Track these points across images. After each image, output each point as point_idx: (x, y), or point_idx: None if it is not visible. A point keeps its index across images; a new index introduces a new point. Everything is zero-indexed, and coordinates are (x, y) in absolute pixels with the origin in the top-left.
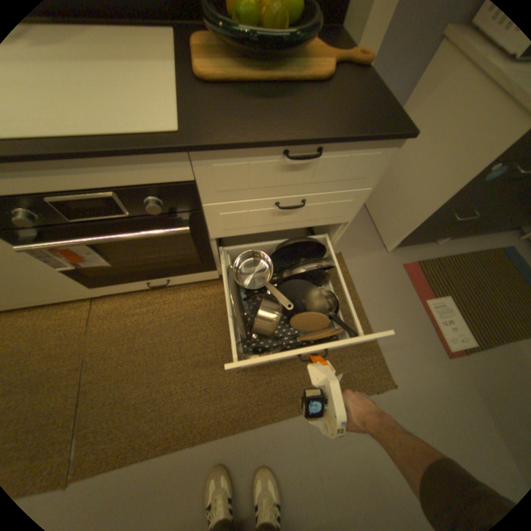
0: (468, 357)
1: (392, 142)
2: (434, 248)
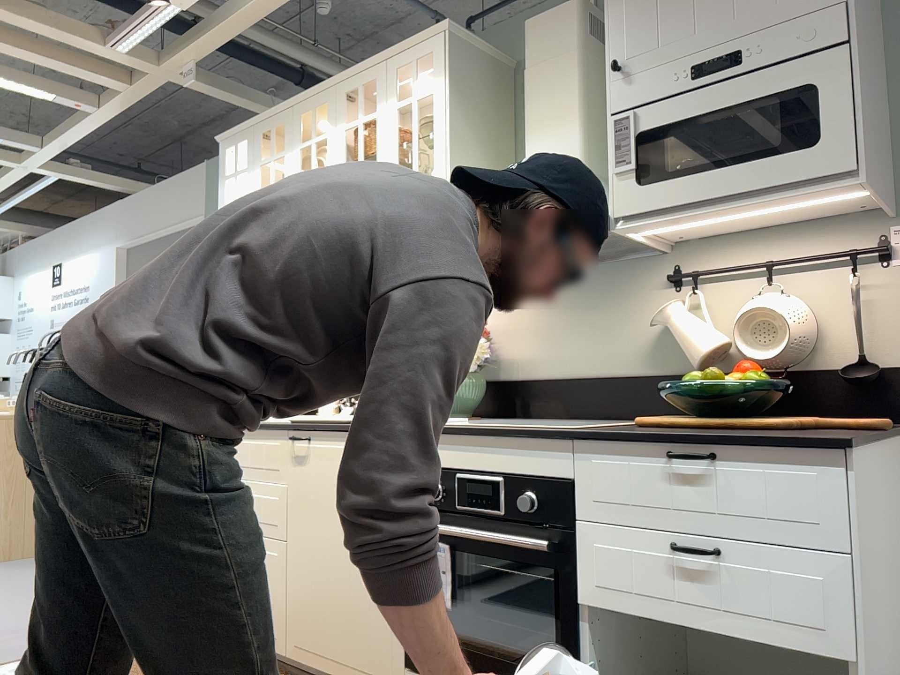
0: None
1: (828, 458)
2: None
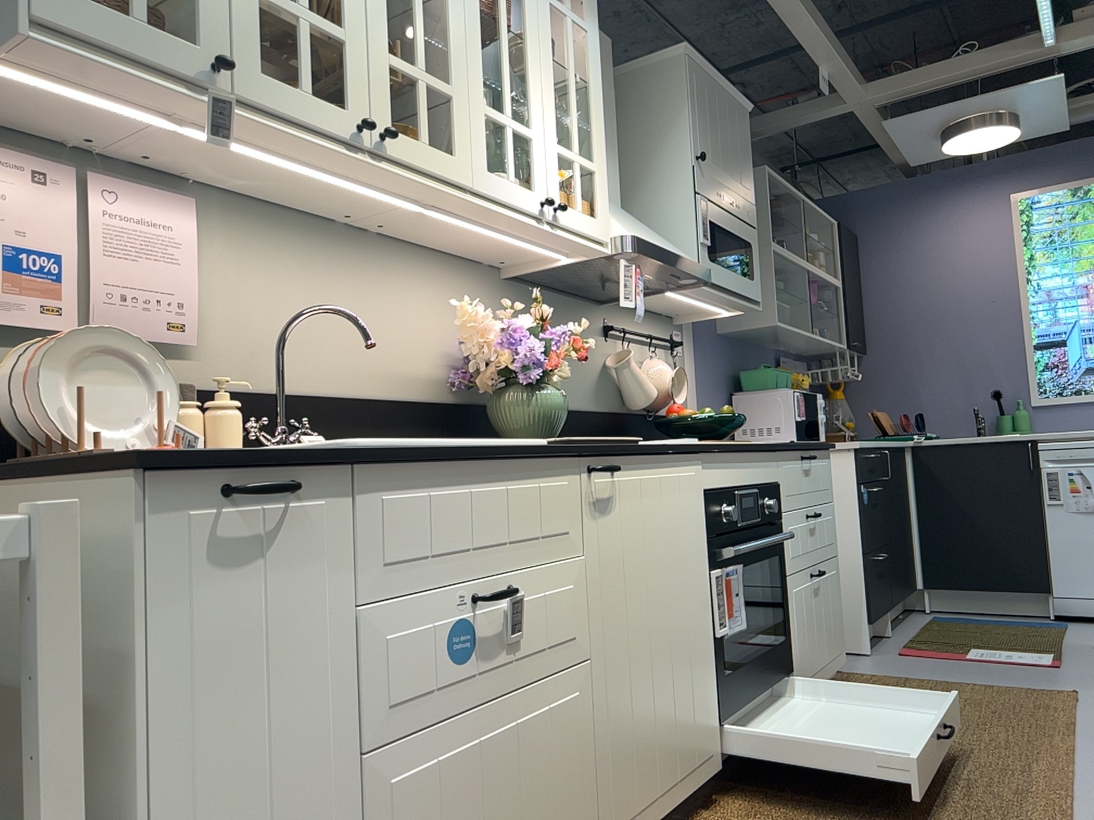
0: (1063, 660)
1: (829, 455)
2: (894, 639)
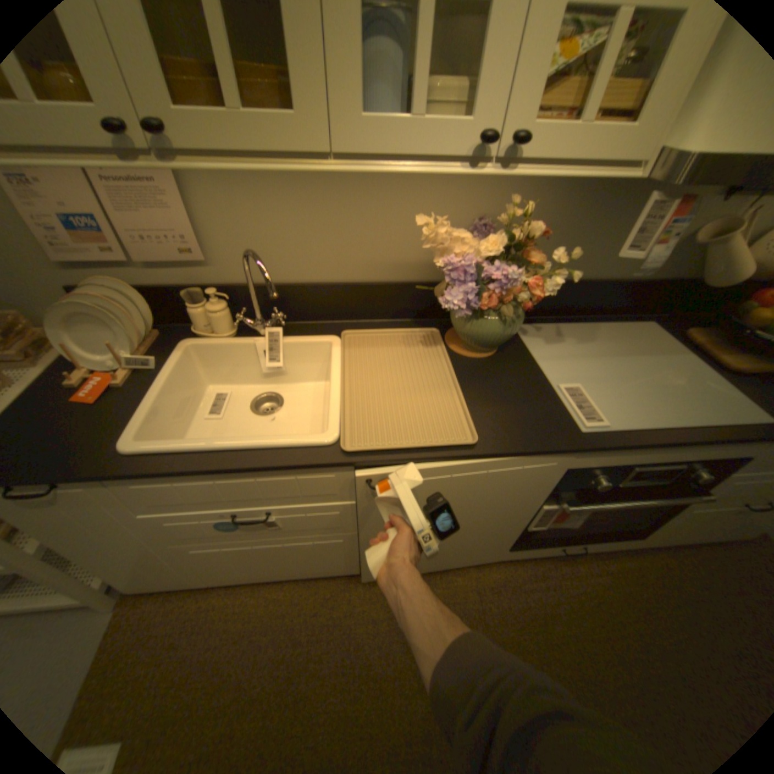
0: None
1: None
2: None
